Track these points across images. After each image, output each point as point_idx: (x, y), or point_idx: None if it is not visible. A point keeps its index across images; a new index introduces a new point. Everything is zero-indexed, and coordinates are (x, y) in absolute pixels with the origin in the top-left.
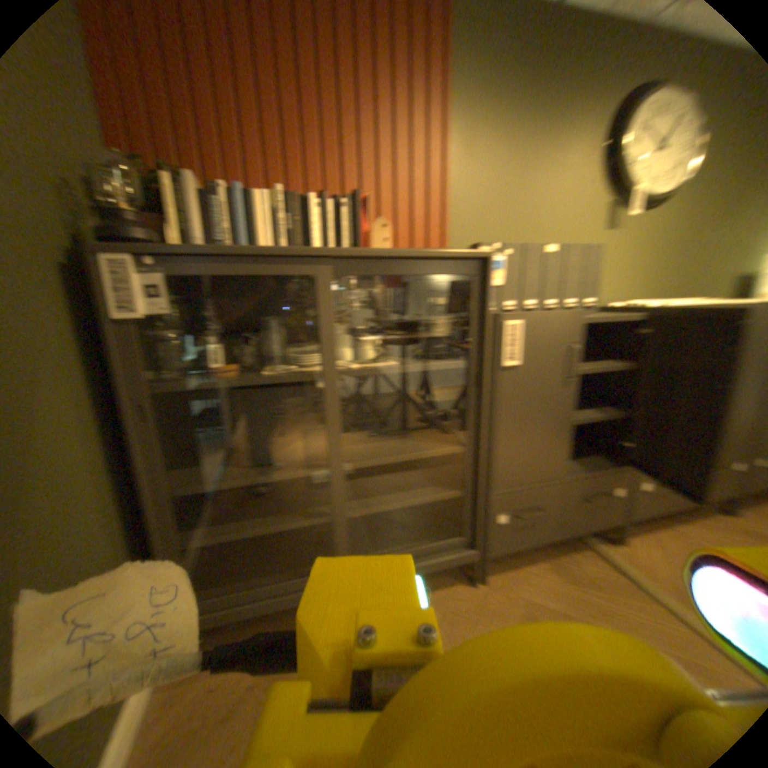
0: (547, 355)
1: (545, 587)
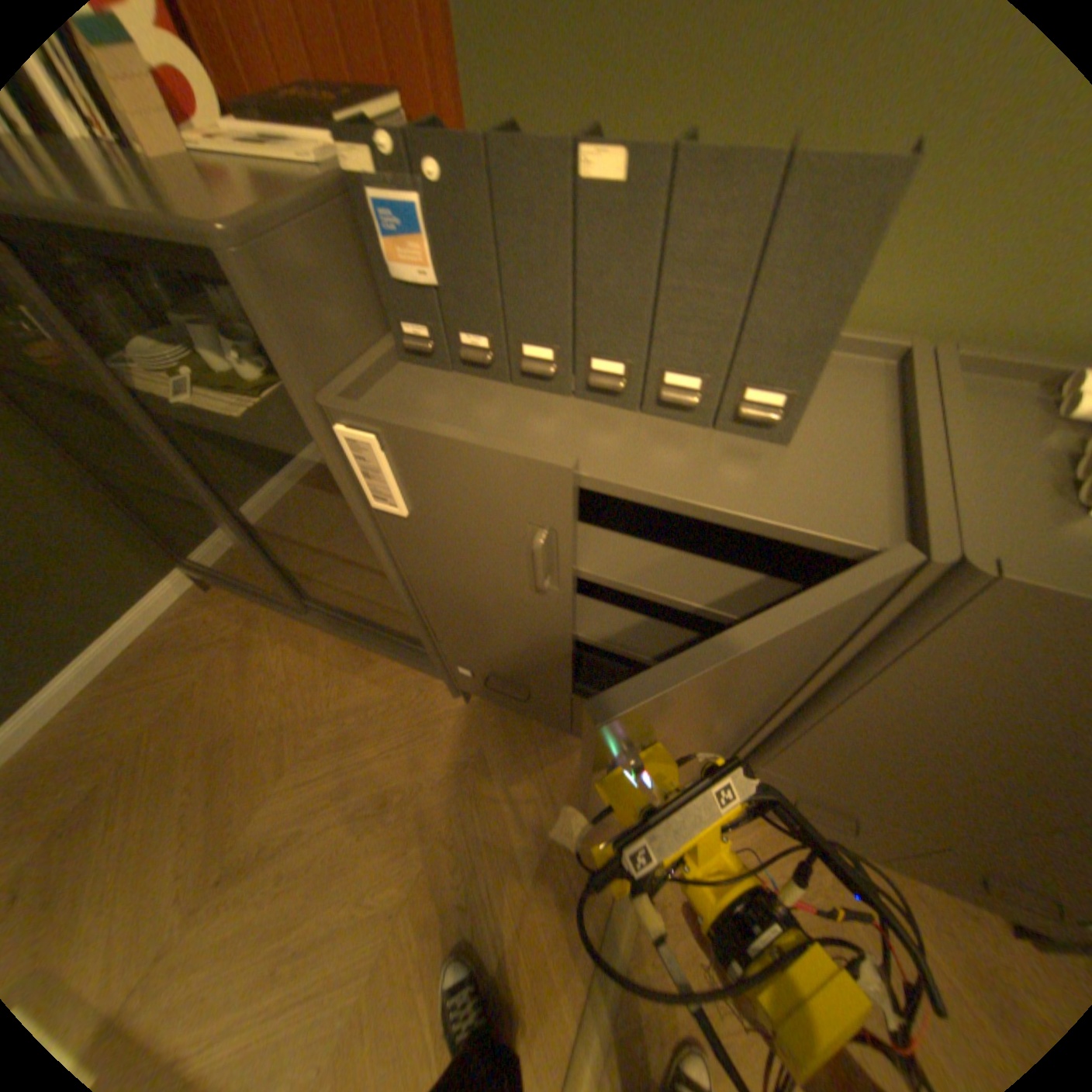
0: (473, 523)
1: (522, 757)
